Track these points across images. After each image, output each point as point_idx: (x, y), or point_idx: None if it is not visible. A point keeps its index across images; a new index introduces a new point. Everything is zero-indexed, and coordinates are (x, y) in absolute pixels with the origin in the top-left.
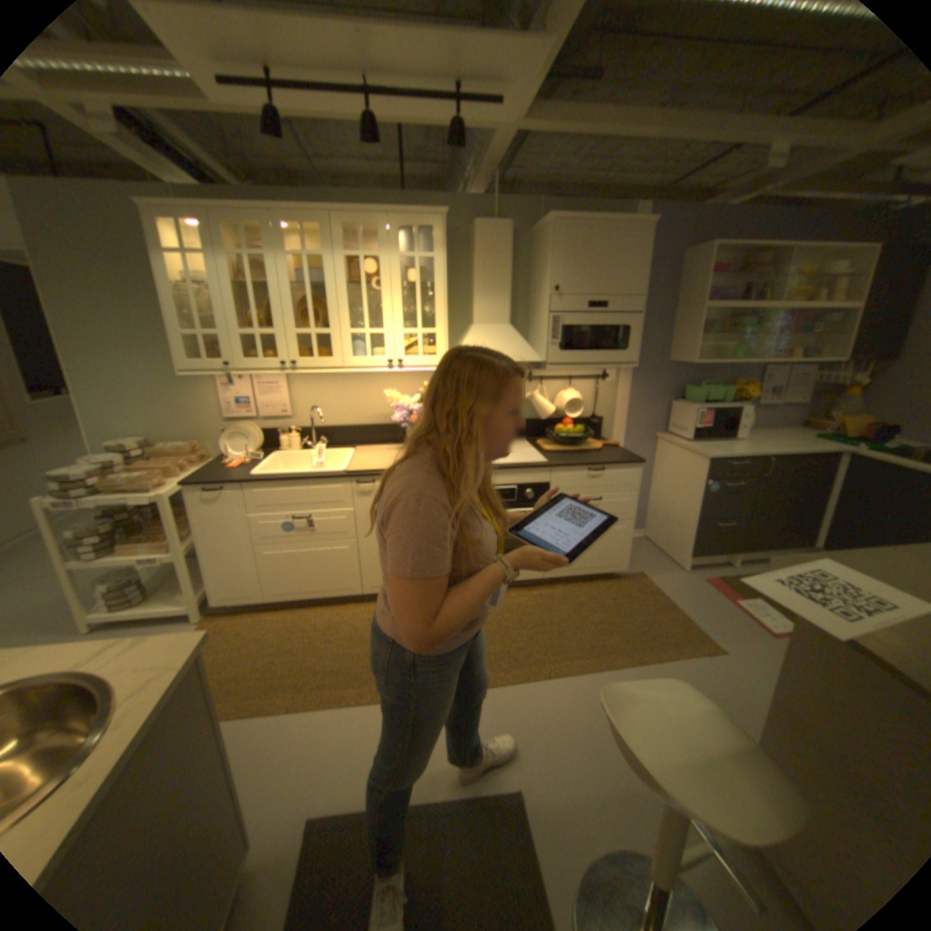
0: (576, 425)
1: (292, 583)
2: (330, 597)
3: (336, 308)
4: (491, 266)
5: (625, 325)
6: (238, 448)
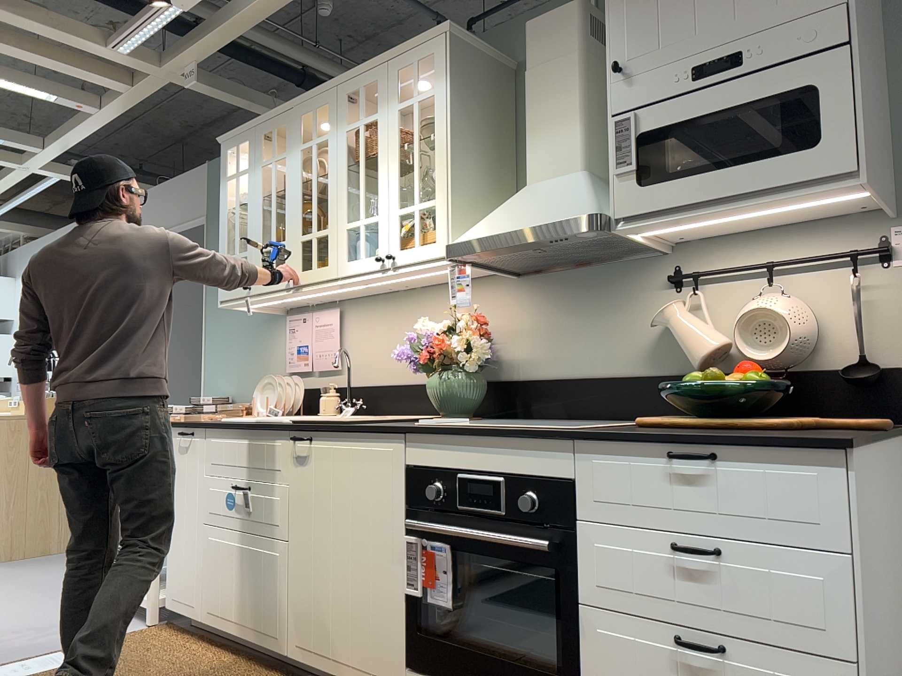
0: (757, 372)
1: (223, 598)
2: (253, 643)
3: (333, 199)
4: (545, 85)
5: (793, 89)
6: (266, 404)
